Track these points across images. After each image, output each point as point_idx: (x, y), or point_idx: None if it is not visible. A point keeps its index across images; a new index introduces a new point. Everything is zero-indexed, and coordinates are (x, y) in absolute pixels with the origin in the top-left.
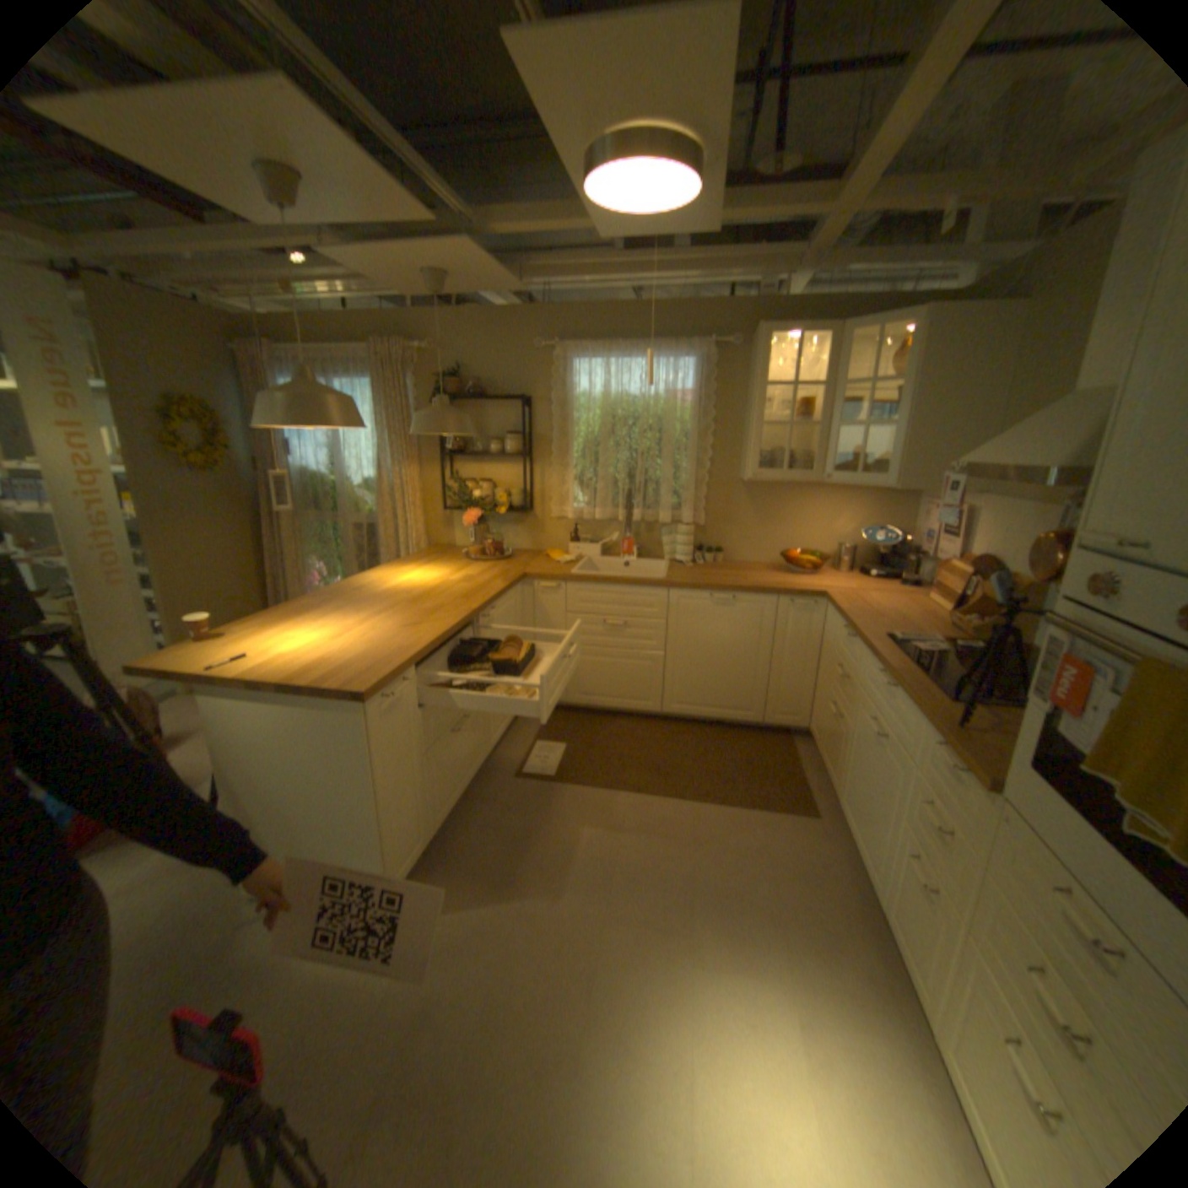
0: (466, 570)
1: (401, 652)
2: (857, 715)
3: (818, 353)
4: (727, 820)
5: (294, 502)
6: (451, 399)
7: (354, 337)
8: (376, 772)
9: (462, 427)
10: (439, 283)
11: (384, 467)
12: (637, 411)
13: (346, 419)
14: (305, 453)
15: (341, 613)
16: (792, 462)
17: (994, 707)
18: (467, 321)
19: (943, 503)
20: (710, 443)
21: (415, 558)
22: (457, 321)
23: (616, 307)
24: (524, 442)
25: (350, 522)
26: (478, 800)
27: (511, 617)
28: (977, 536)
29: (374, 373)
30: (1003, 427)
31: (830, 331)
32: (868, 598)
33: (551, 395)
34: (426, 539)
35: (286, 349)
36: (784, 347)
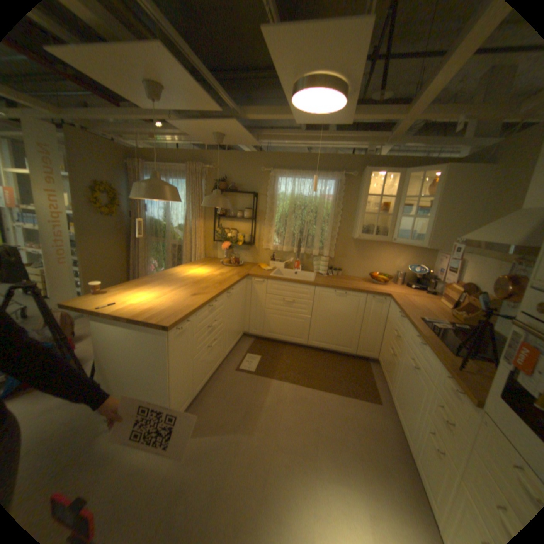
0: (221, 270)
1: (188, 308)
2: (404, 356)
3: (393, 182)
4: (337, 402)
5: (146, 233)
6: (221, 191)
7: (181, 161)
8: (170, 365)
9: (225, 205)
10: (221, 140)
11: (188, 220)
12: (306, 203)
13: (173, 197)
14: (153, 211)
15: (162, 286)
16: (377, 232)
17: (476, 360)
18: (232, 157)
19: (450, 256)
20: (339, 220)
21: (198, 262)
22: (227, 157)
23: (300, 155)
24: (253, 213)
25: (170, 243)
26: (217, 380)
27: (240, 294)
28: (466, 274)
29: (188, 177)
30: (481, 223)
31: (399, 172)
32: (411, 298)
33: (267, 193)
34: (204, 254)
35: (150, 164)
36: (377, 178)
